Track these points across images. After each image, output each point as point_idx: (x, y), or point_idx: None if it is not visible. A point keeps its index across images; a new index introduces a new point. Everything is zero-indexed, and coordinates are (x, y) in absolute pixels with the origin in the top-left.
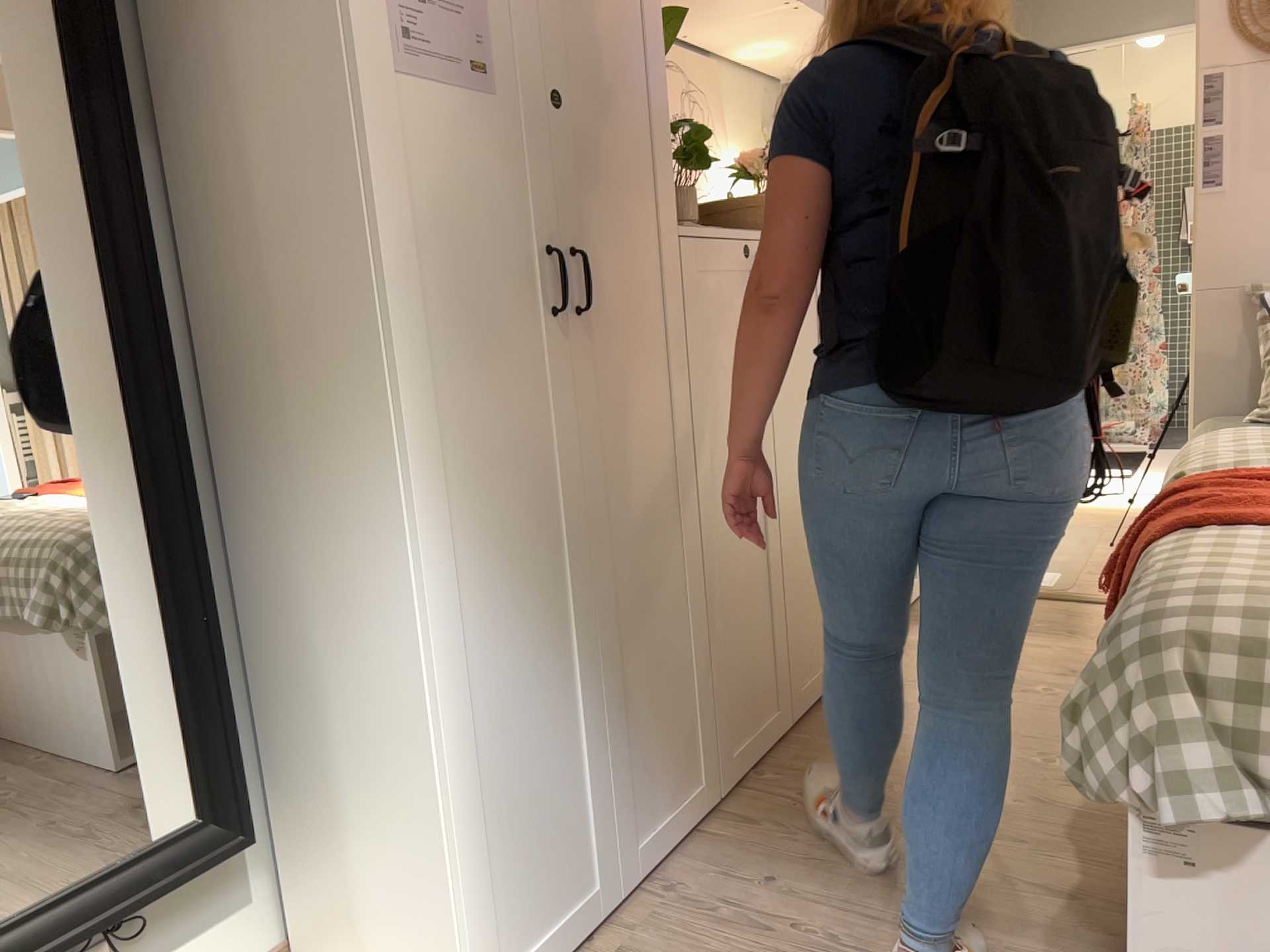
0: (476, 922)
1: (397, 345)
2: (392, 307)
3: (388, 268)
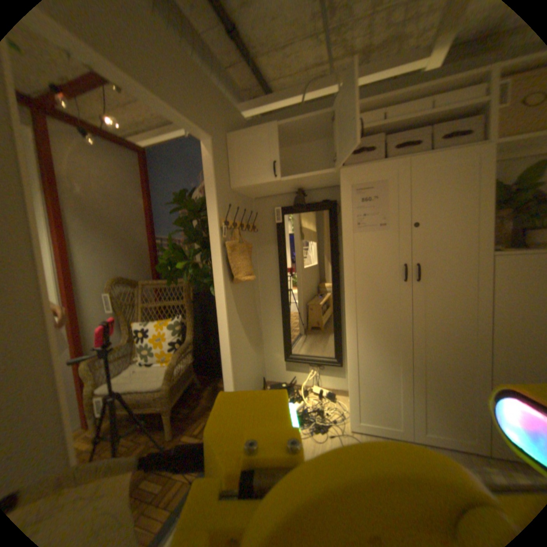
0: (352, 406)
1: (345, 286)
2: (345, 279)
3: (344, 271)
